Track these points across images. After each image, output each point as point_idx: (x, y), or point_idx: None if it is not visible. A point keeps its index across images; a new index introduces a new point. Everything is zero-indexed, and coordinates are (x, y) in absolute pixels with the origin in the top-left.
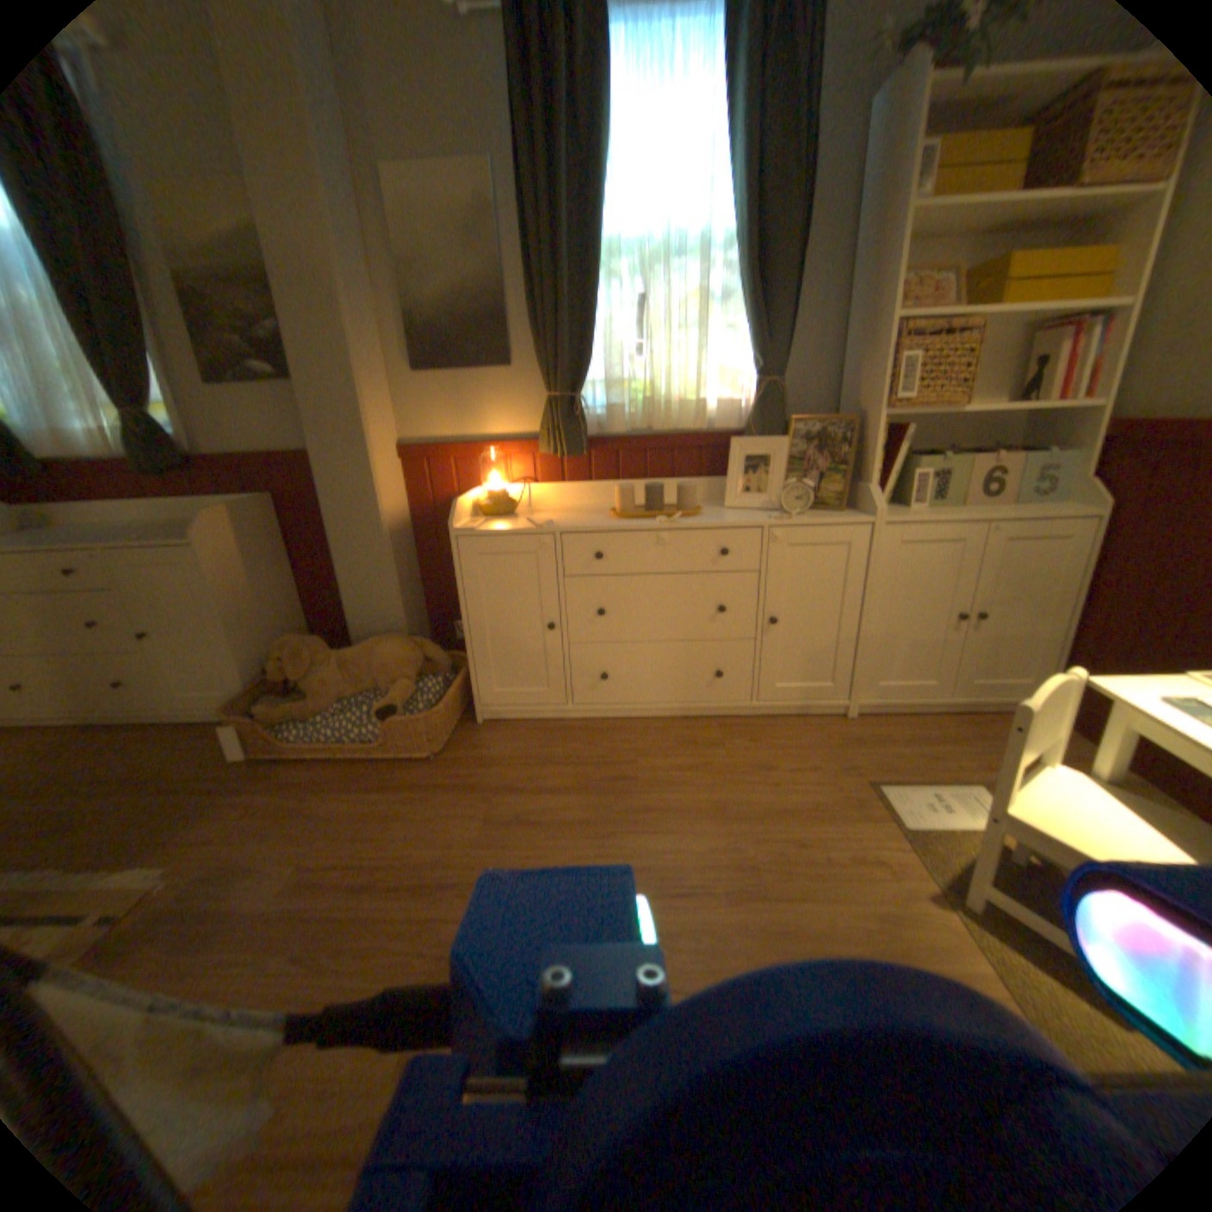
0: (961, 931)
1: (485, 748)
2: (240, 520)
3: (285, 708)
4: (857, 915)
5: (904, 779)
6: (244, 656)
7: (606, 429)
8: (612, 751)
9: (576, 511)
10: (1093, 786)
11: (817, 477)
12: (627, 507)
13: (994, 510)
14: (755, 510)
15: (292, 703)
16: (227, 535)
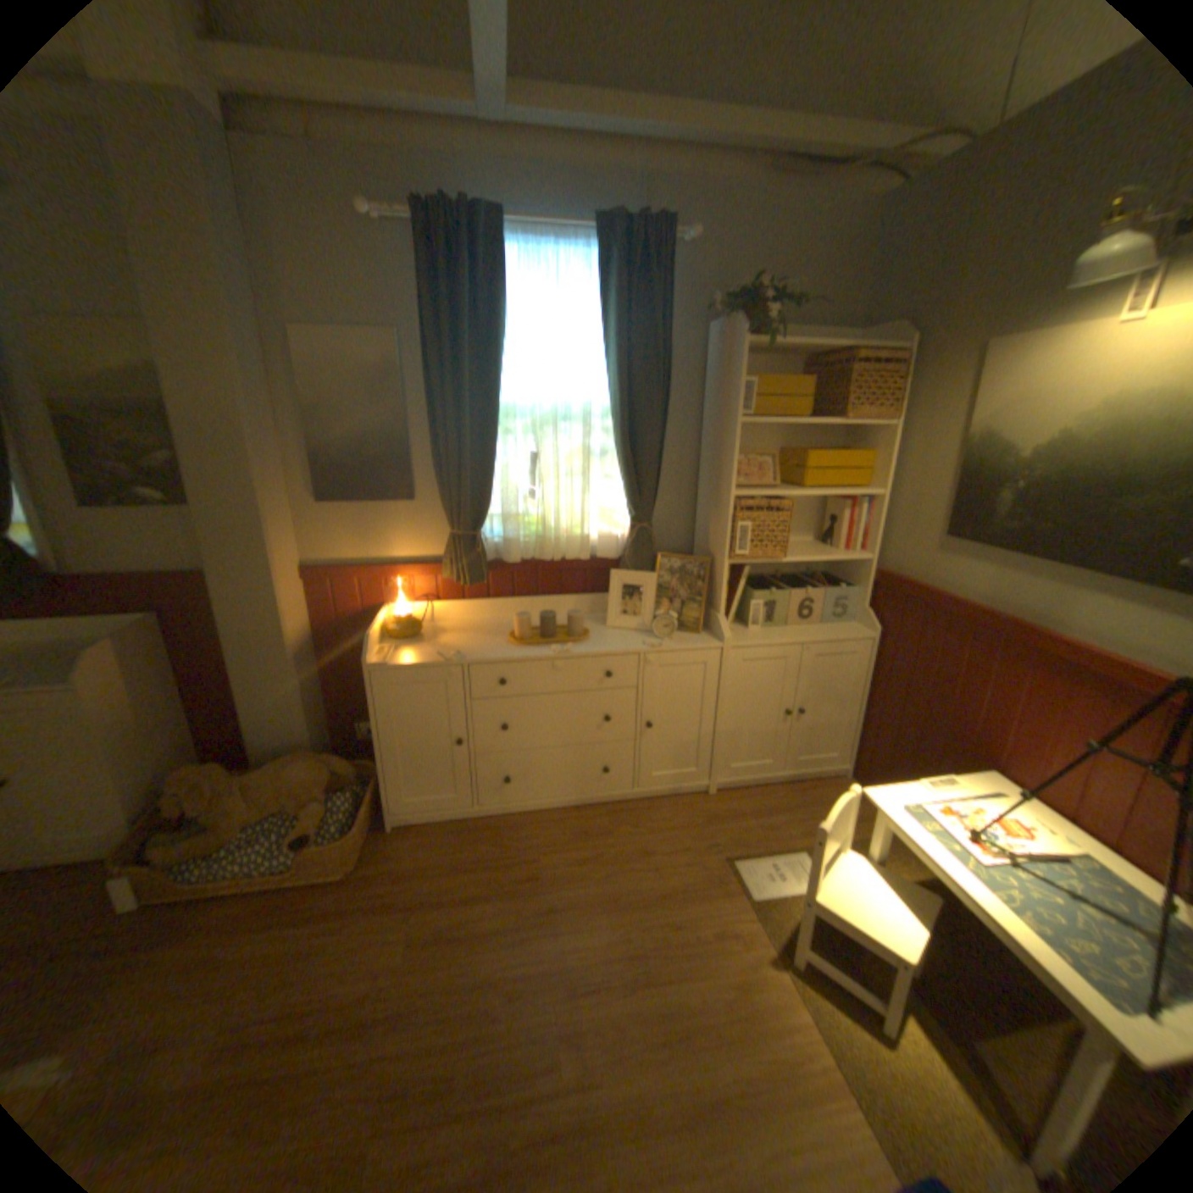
0: (790, 991)
1: (396, 862)
2: (120, 646)
3: (182, 848)
4: (720, 989)
5: (751, 853)
6: (128, 793)
7: (503, 557)
8: (516, 852)
9: (477, 630)
10: (869, 869)
11: (679, 607)
12: (525, 634)
13: (806, 632)
14: (631, 631)
15: (188, 839)
16: (110, 671)
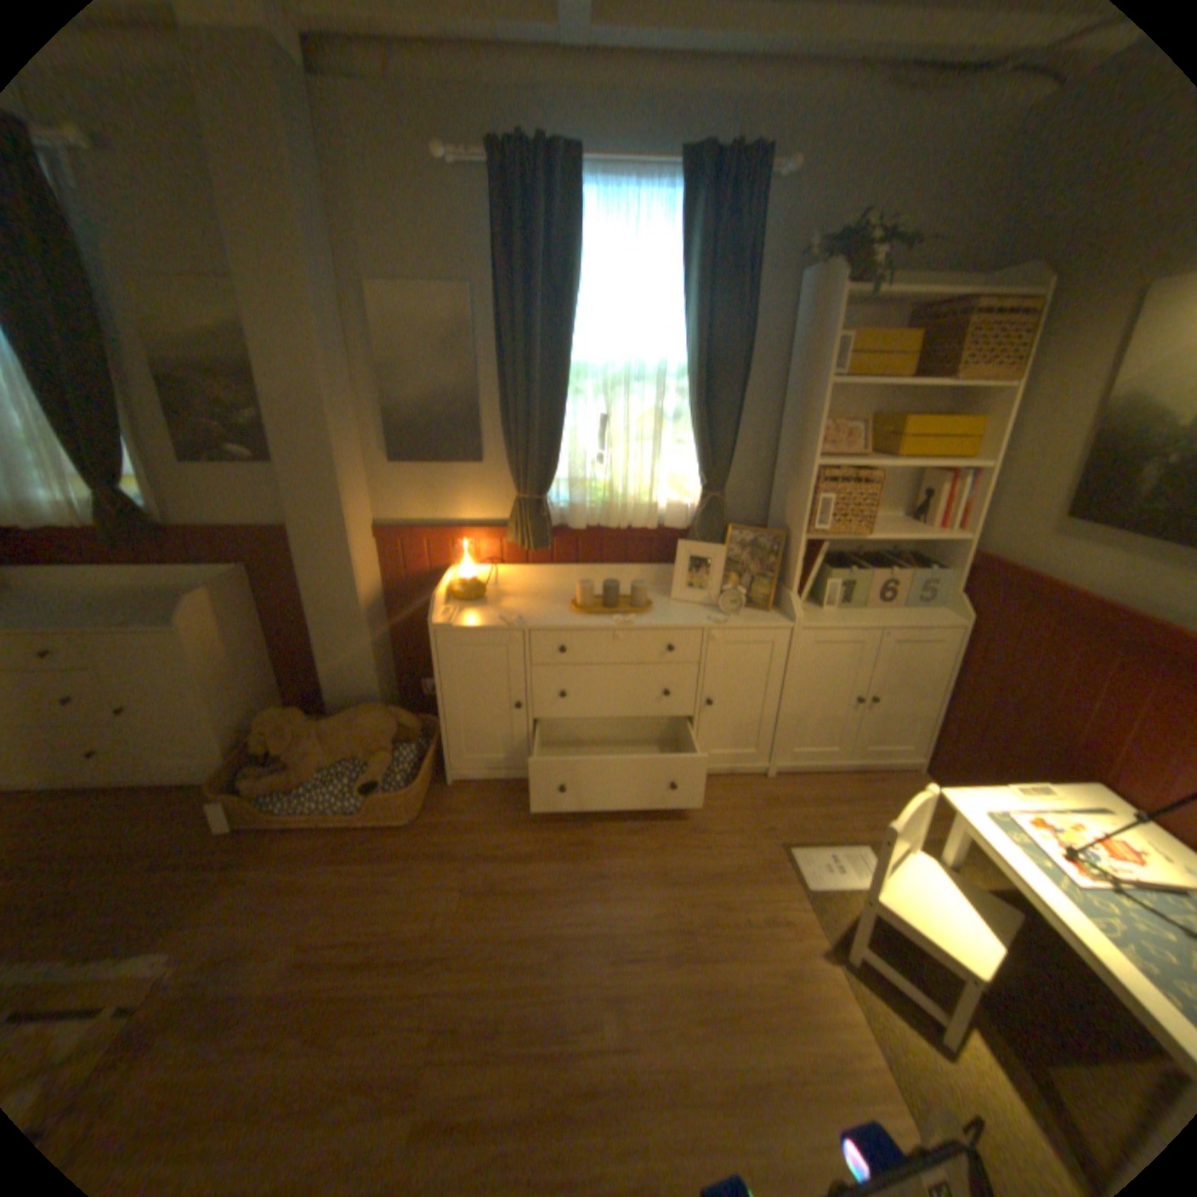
0: (843, 986)
1: (456, 815)
2: (214, 594)
3: (267, 783)
4: (768, 975)
5: (809, 841)
6: (221, 729)
7: (568, 523)
8: (569, 817)
9: (539, 596)
10: (941, 874)
11: (749, 583)
12: (587, 603)
13: (887, 617)
14: (696, 605)
15: (272, 775)
16: (205, 618)
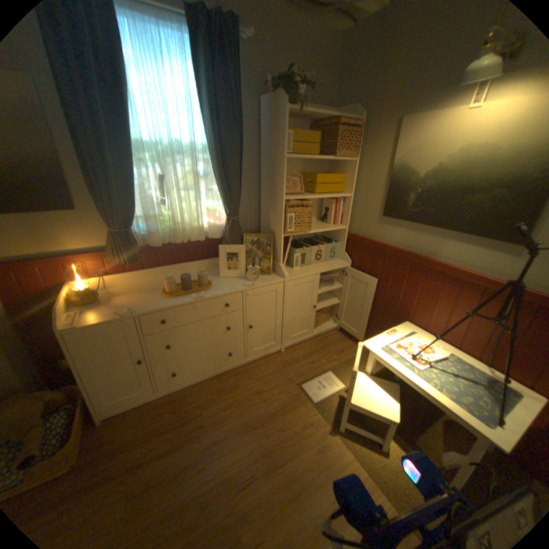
0: (341, 444)
1: (108, 443)
2: None
3: None
4: (310, 456)
5: (307, 378)
6: None
7: (149, 243)
8: (186, 413)
9: (139, 290)
10: (367, 378)
11: (259, 262)
12: (173, 290)
13: (319, 267)
14: (234, 278)
15: None
16: None
